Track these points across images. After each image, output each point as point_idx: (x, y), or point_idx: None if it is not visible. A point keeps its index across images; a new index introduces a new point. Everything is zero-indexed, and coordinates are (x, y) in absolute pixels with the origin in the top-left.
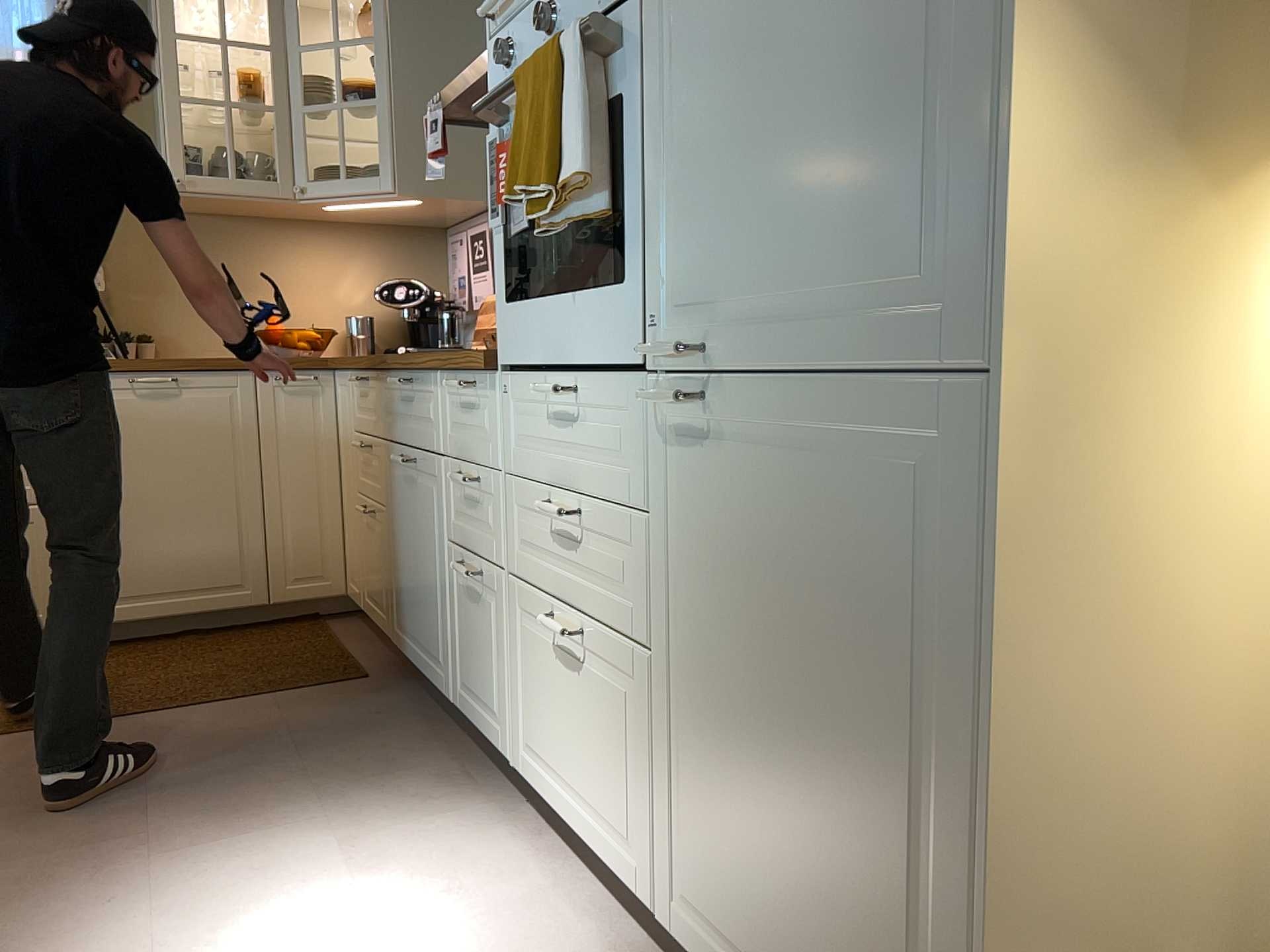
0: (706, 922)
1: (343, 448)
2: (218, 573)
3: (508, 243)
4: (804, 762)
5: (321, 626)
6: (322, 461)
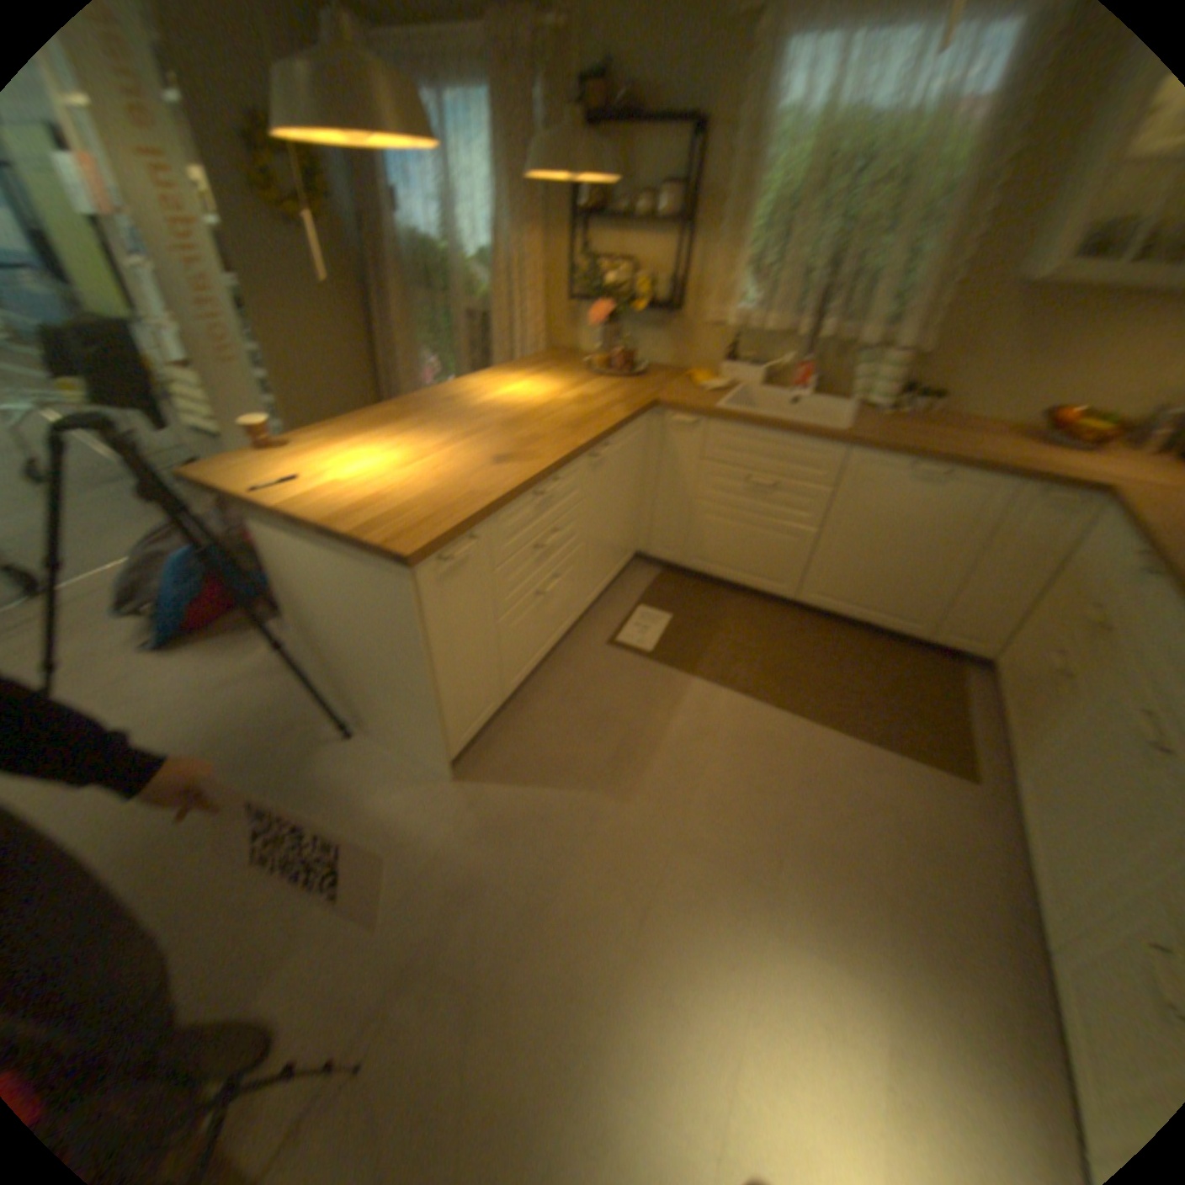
0: None
1: (1073, 571)
2: (905, 609)
3: None
4: None
5: (962, 675)
6: (1043, 567)
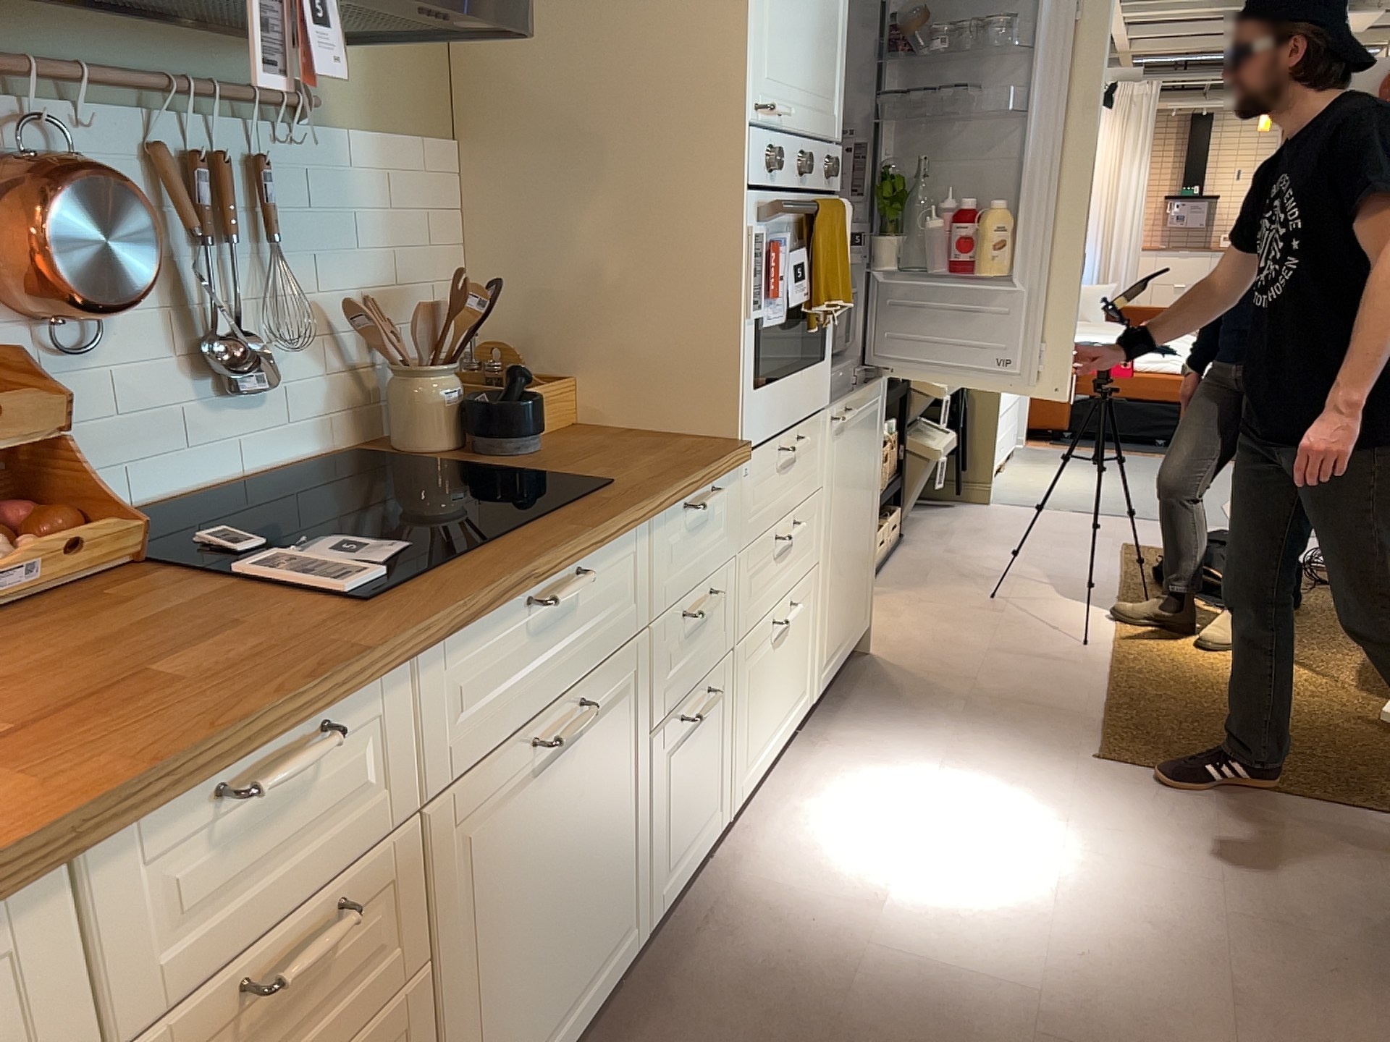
0: (829, 659)
1: None
2: None
3: (753, 334)
4: (855, 534)
5: None
6: None
